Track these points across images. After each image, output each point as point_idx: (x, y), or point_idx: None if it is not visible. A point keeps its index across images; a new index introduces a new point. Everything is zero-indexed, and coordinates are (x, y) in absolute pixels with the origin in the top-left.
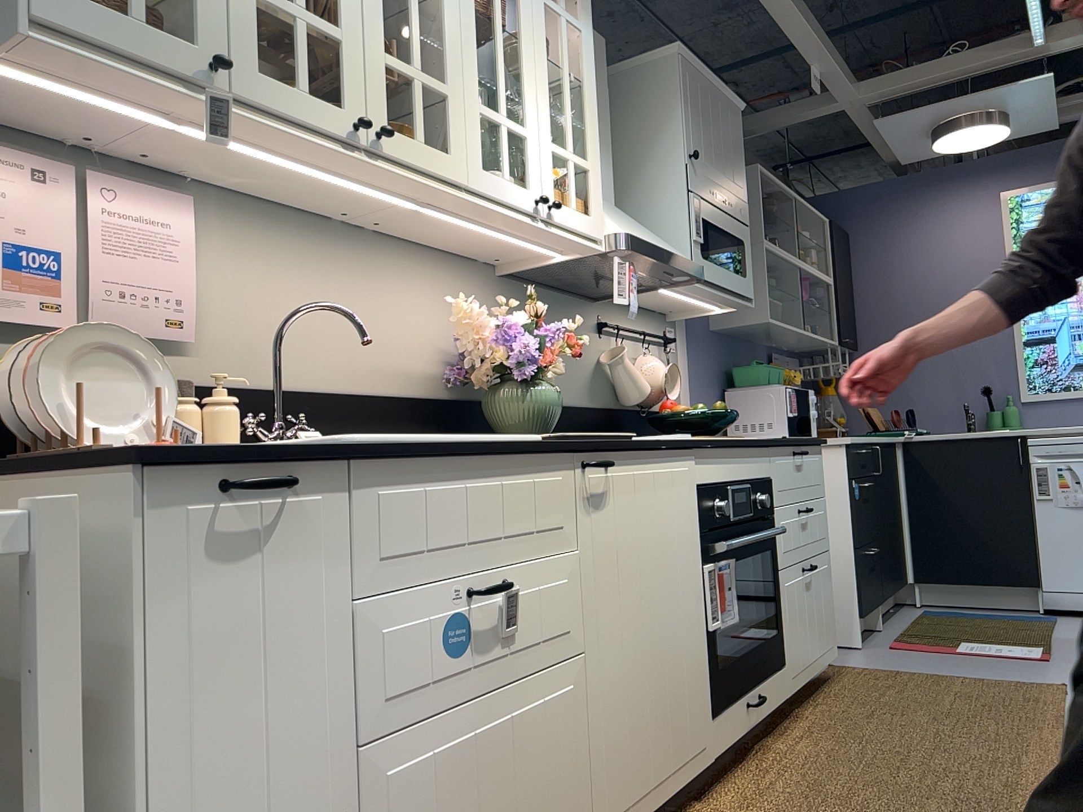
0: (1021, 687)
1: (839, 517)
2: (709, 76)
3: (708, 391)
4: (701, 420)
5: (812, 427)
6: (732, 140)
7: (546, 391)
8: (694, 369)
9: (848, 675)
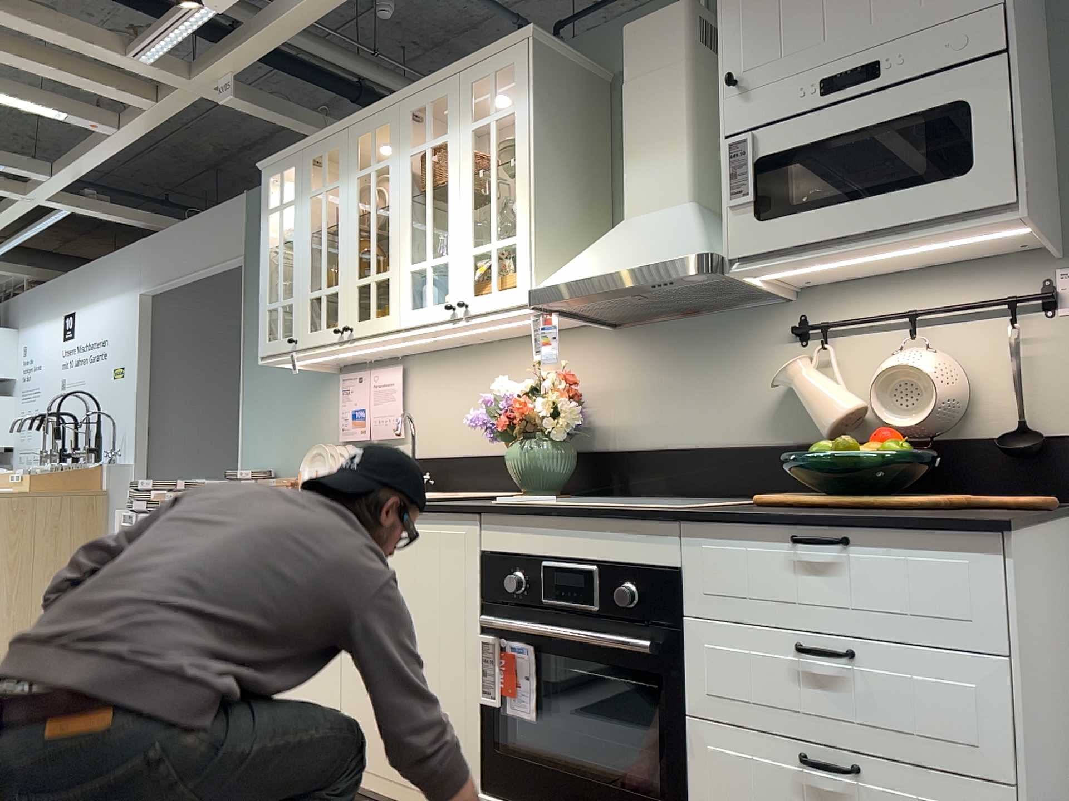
0: None
1: None
2: None
3: None
4: (819, 468)
5: None
6: None
7: (534, 449)
8: None
9: None
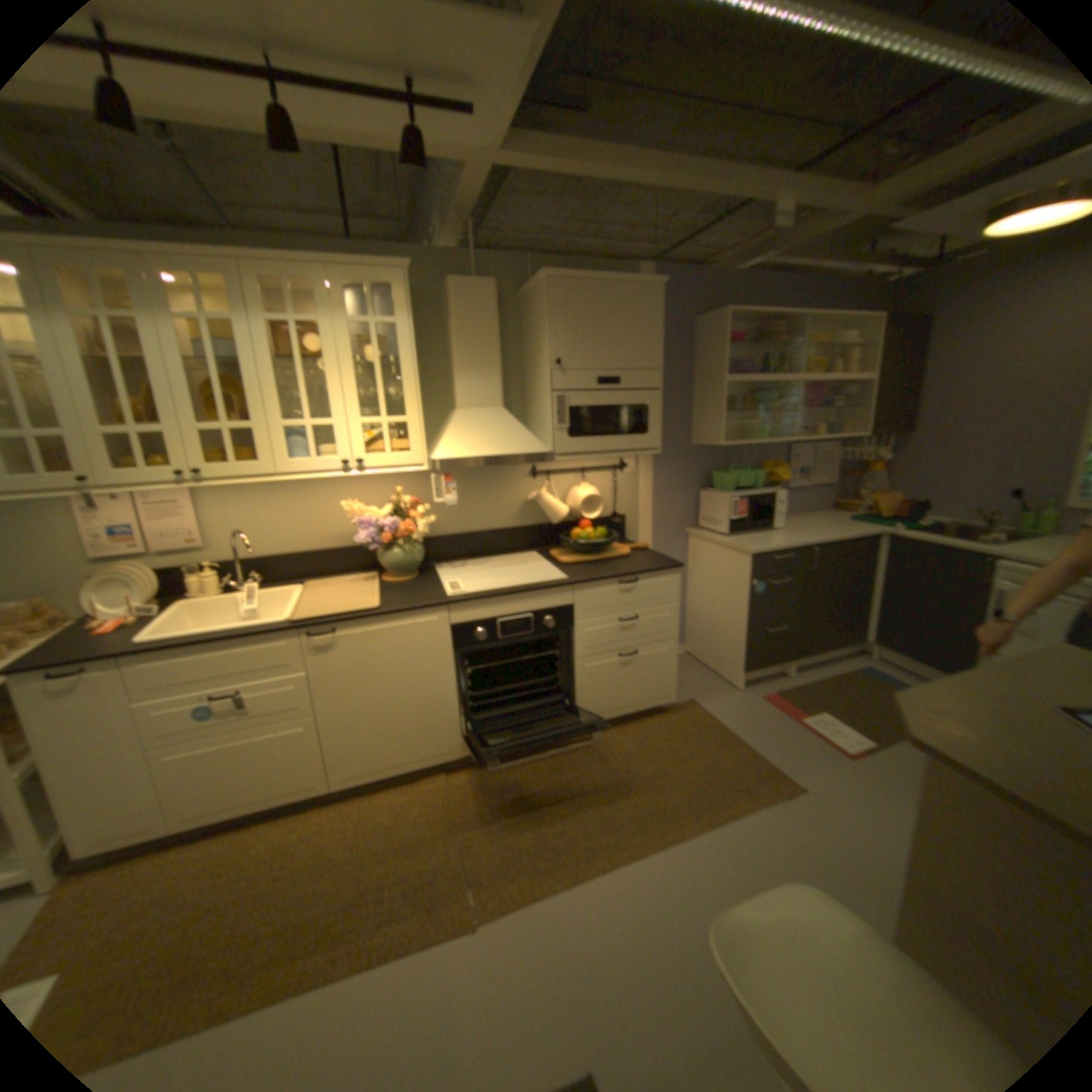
0: (769, 779)
1: (742, 604)
2: (597, 277)
3: (677, 494)
4: (582, 545)
5: (773, 522)
6: (636, 321)
7: (408, 550)
8: (658, 480)
9: (683, 715)
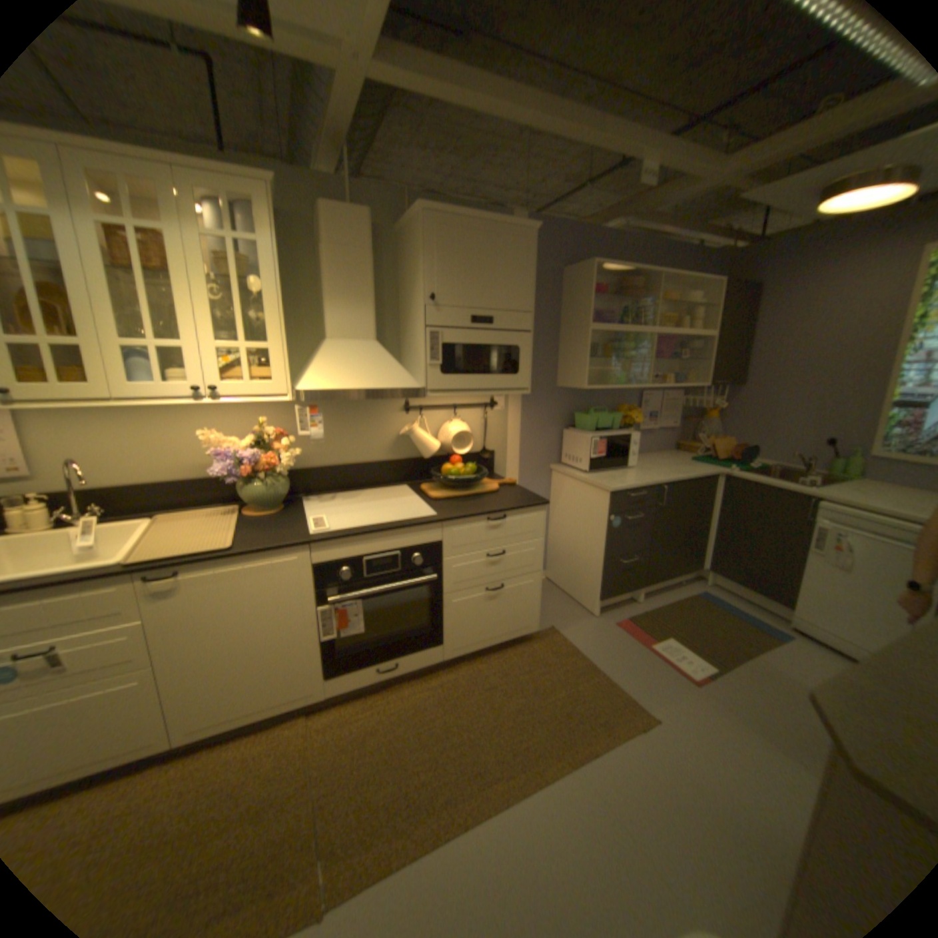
0: (624, 709)
1: (599, 536)
2: (471, 214)
3: (541, 432)
4: (451, 479)
5: (626, 461)
6: (509, 263)
7: (270, 483)
8: (524, 418)
9: (544, 642)
